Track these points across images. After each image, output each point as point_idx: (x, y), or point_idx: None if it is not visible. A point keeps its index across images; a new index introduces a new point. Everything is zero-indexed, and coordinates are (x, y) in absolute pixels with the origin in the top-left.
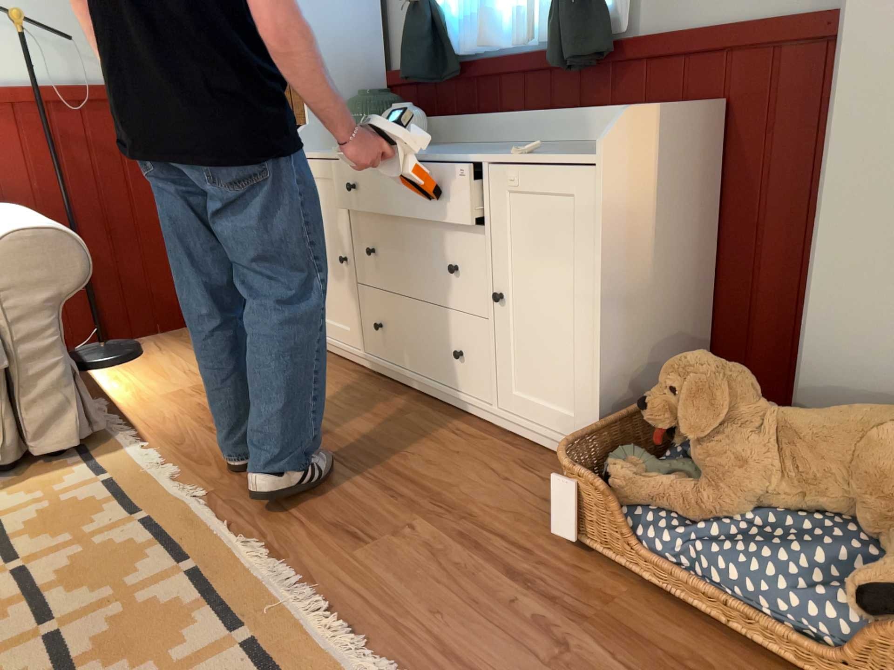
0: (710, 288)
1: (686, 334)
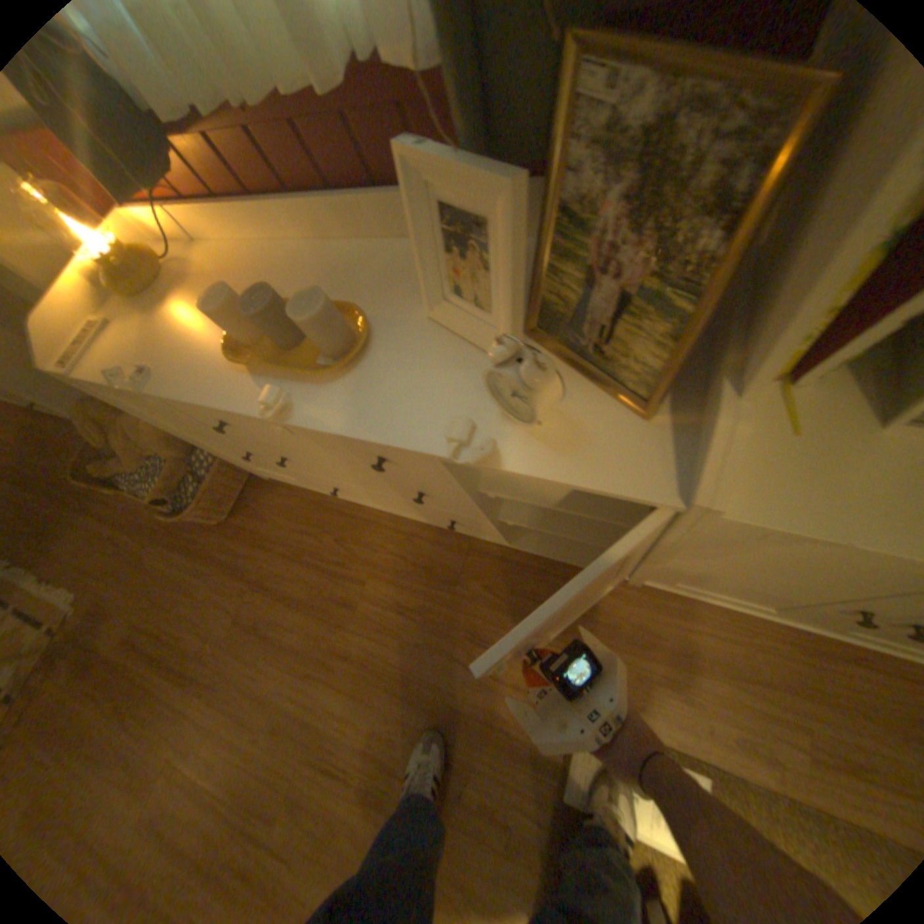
0: None
1: None
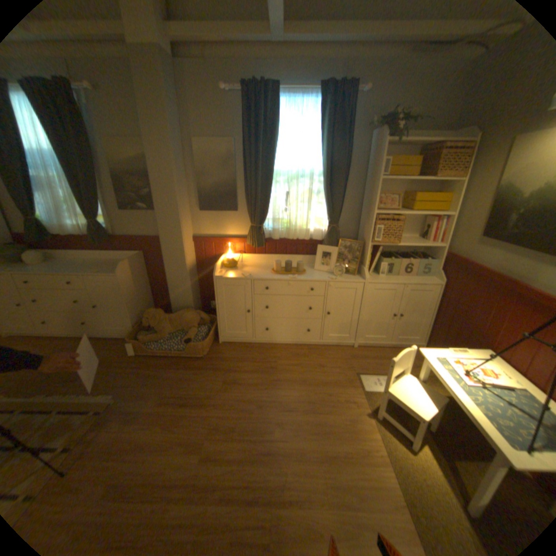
0: (150, 290)
1: (147, 302)
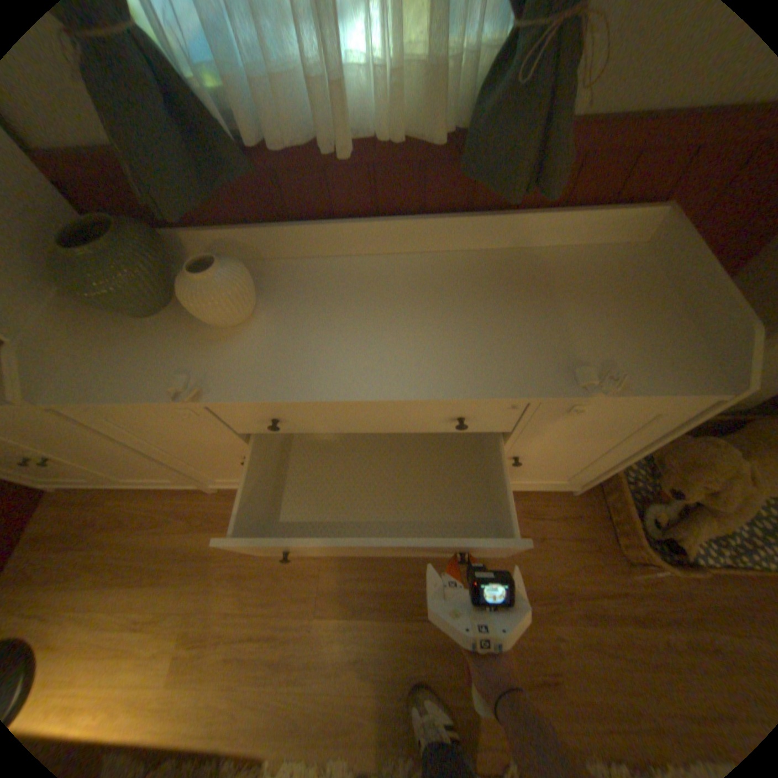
0: None
1: None
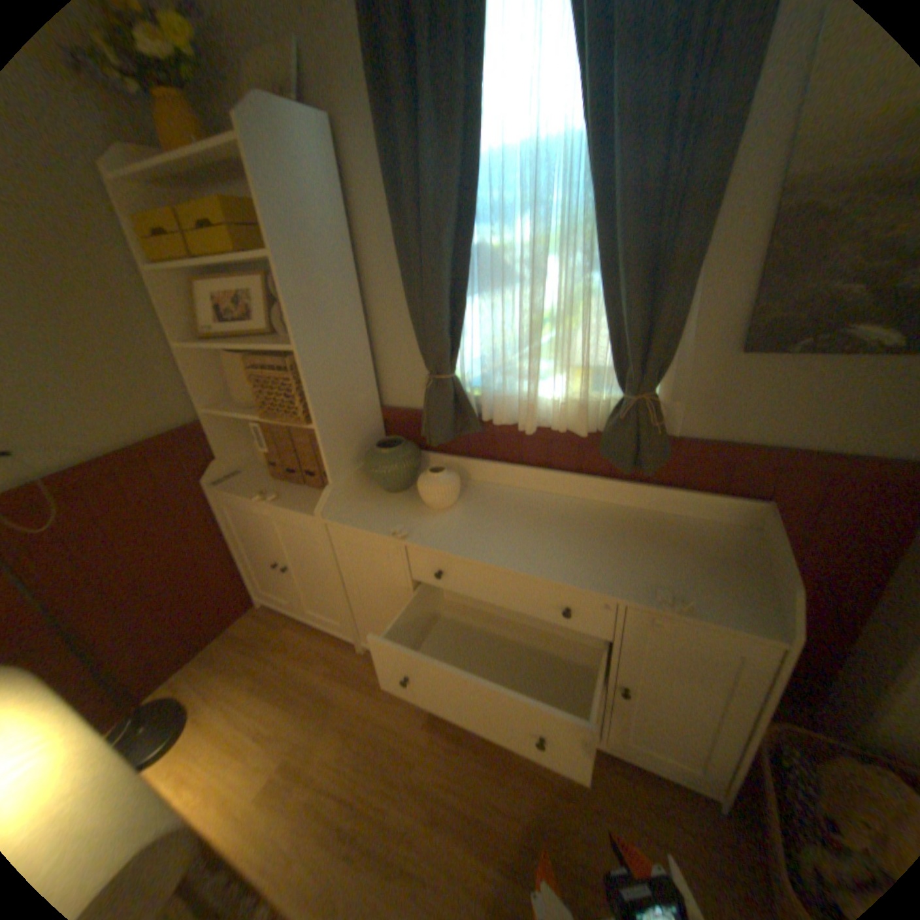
0: None
1: None
